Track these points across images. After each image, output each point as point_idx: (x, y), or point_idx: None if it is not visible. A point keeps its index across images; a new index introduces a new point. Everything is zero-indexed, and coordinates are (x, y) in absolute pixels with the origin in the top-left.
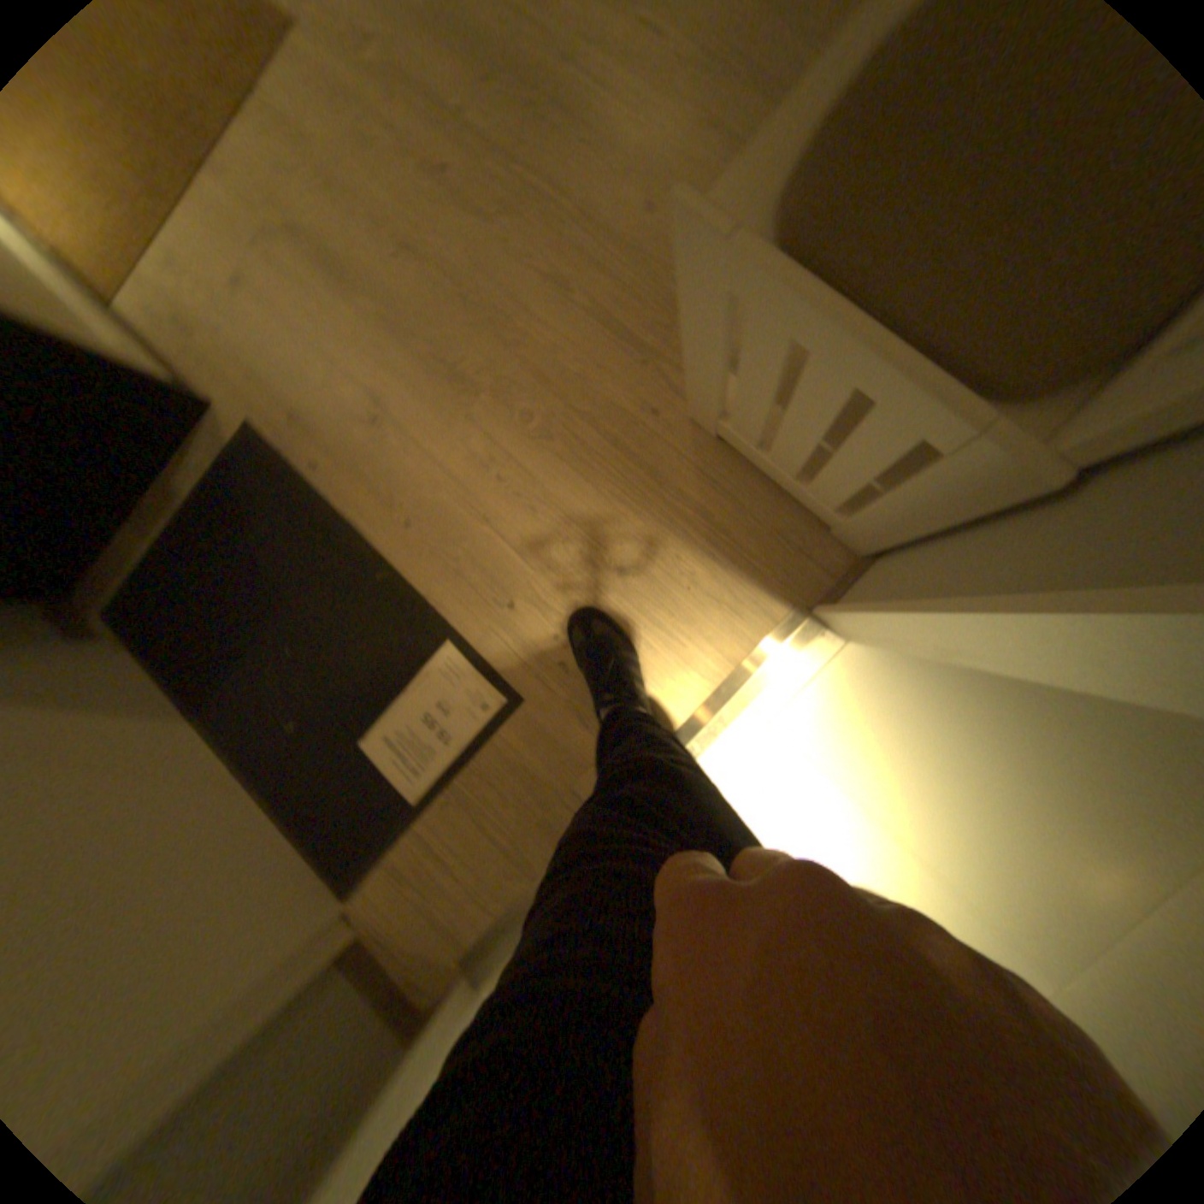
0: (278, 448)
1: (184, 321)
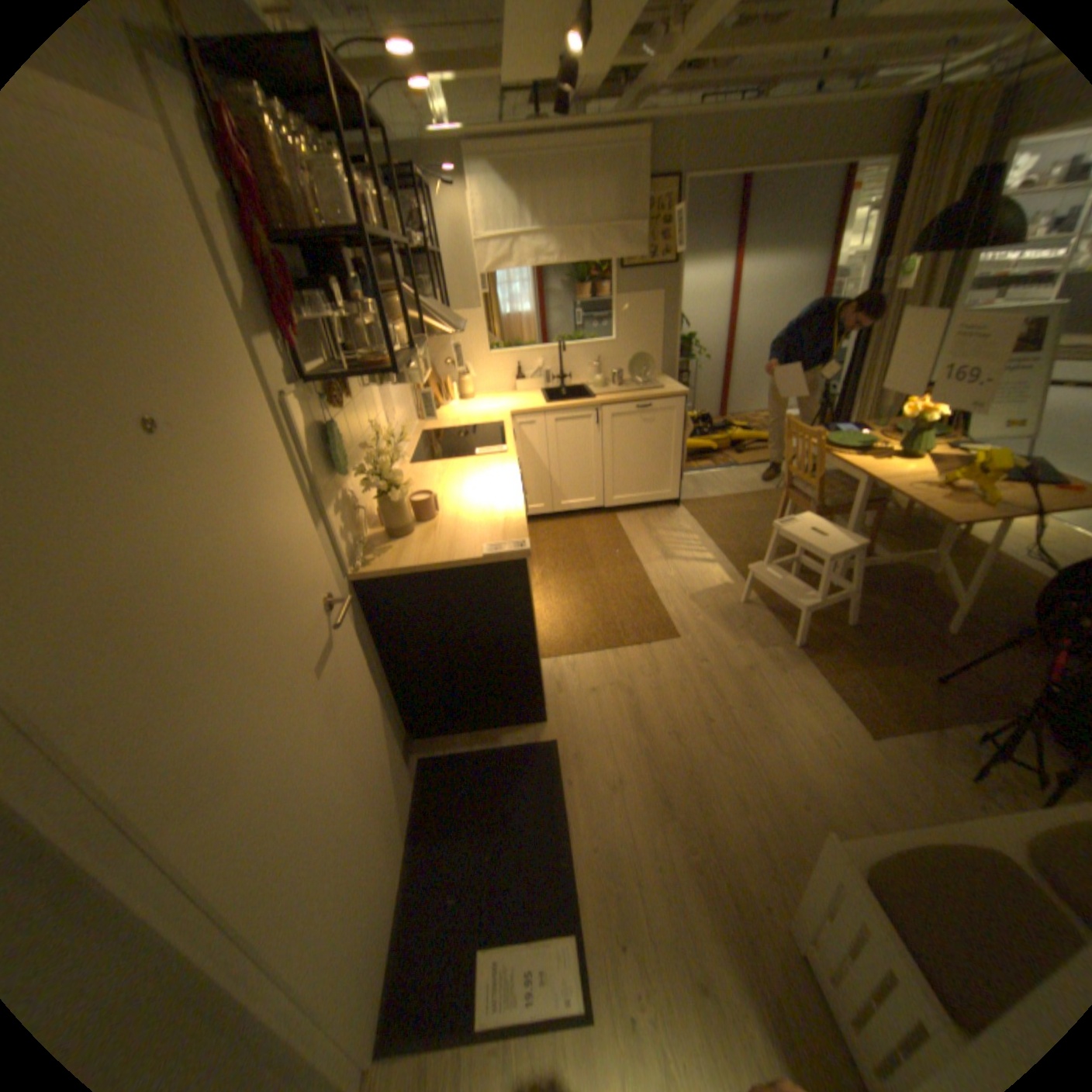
0: (558, 762)
1: (558, 685)
